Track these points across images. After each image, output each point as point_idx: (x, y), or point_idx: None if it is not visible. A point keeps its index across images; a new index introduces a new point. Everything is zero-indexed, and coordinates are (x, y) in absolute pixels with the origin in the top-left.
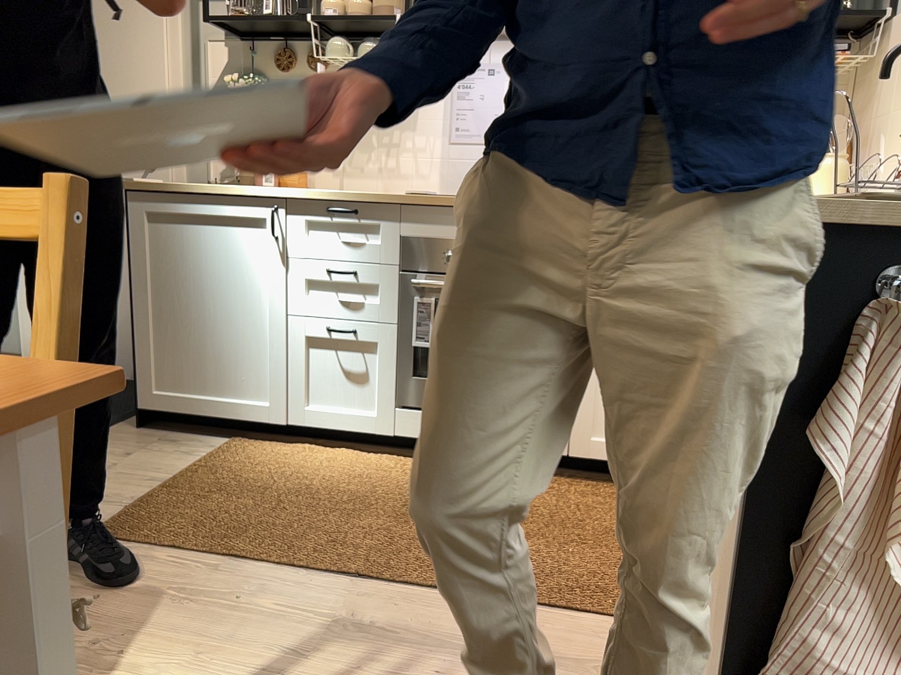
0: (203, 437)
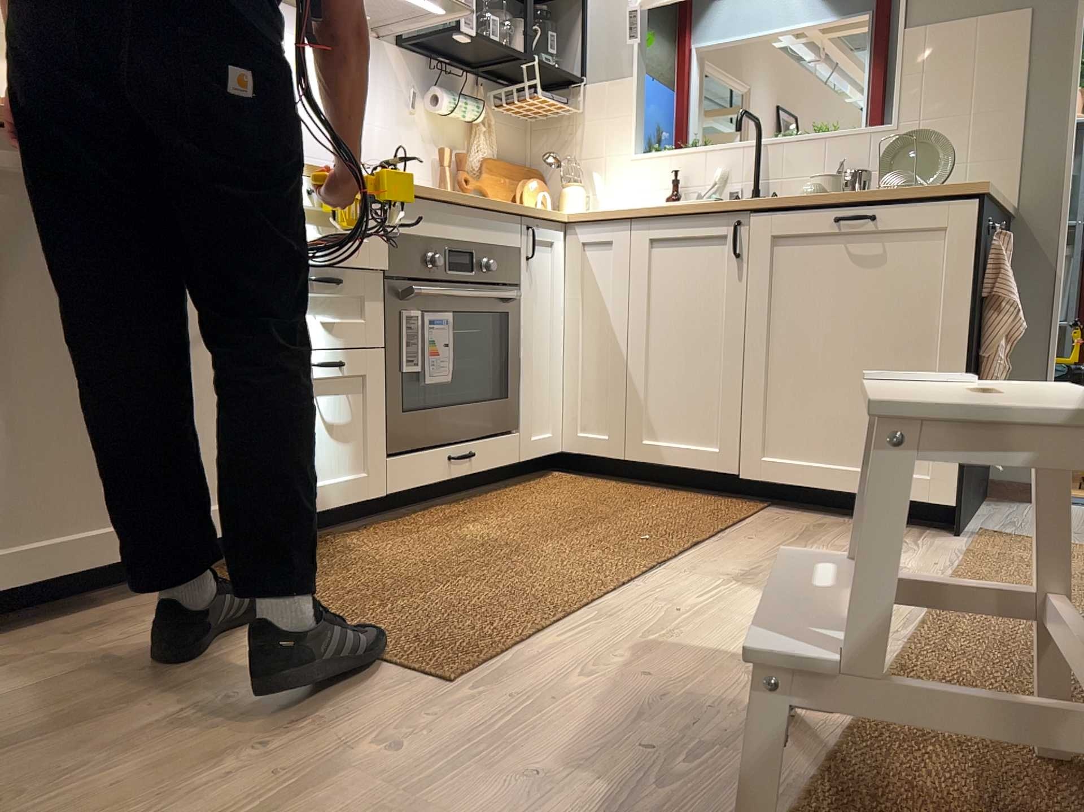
0: (113, 606)
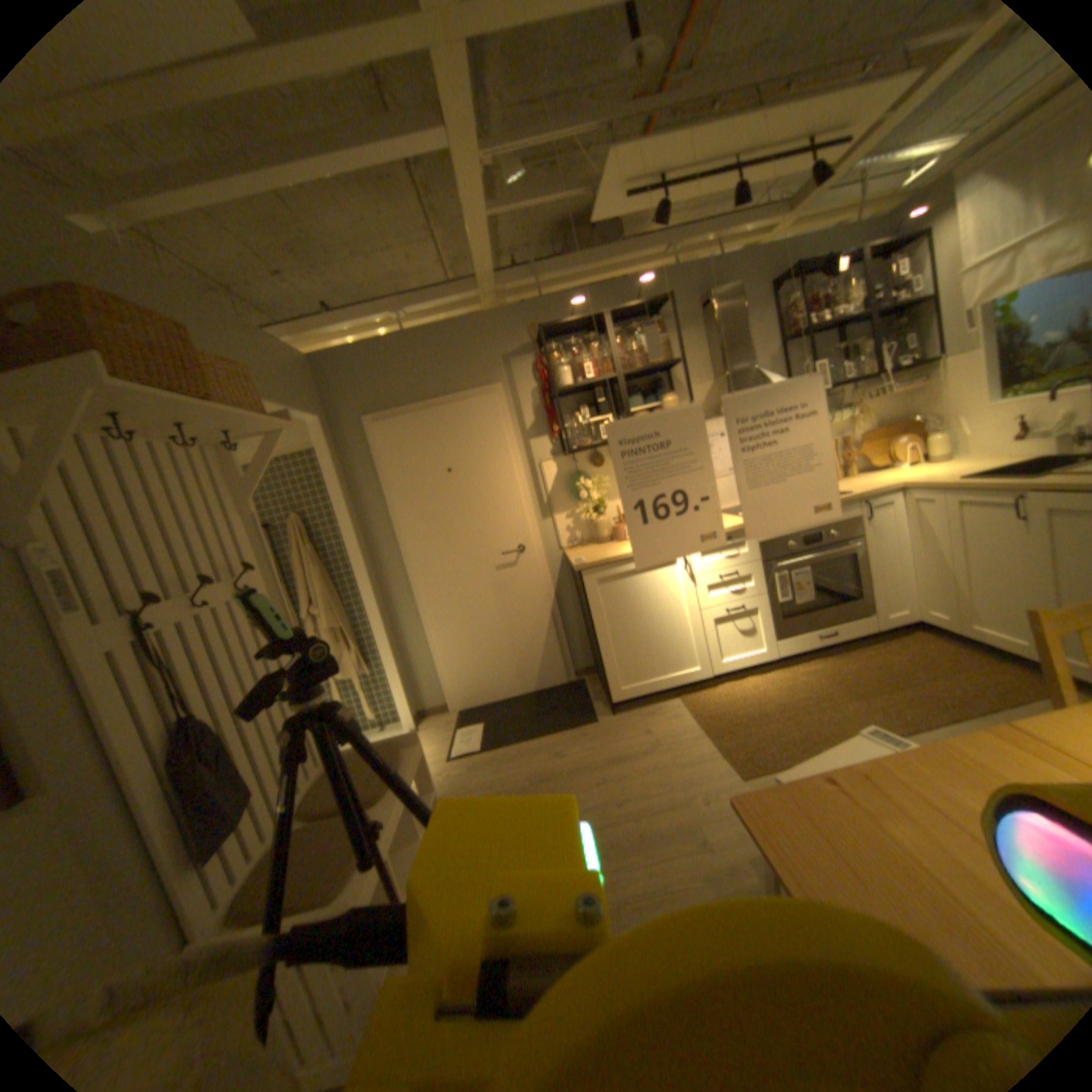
0: (658, 701)
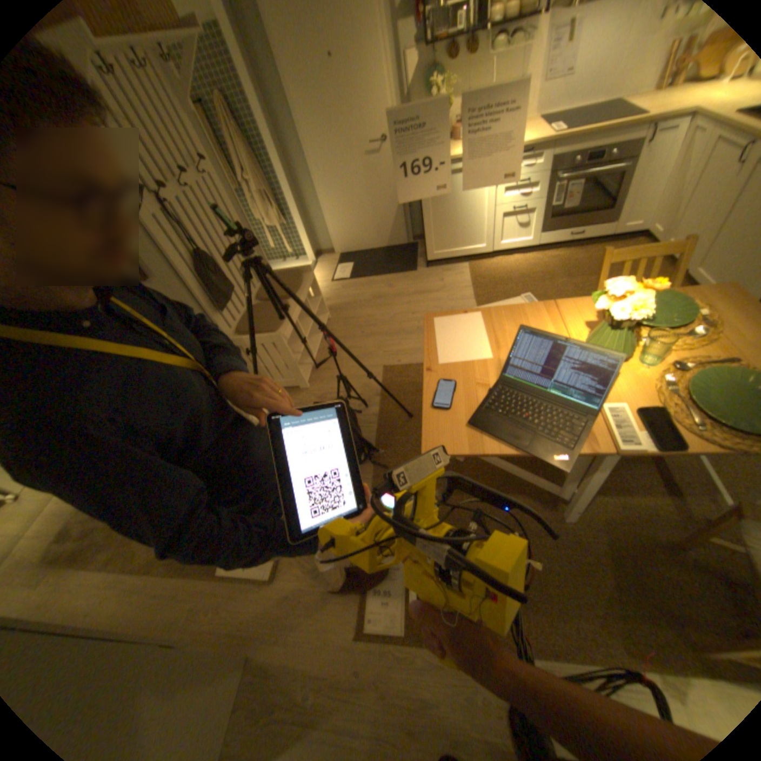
0: (456, 265)
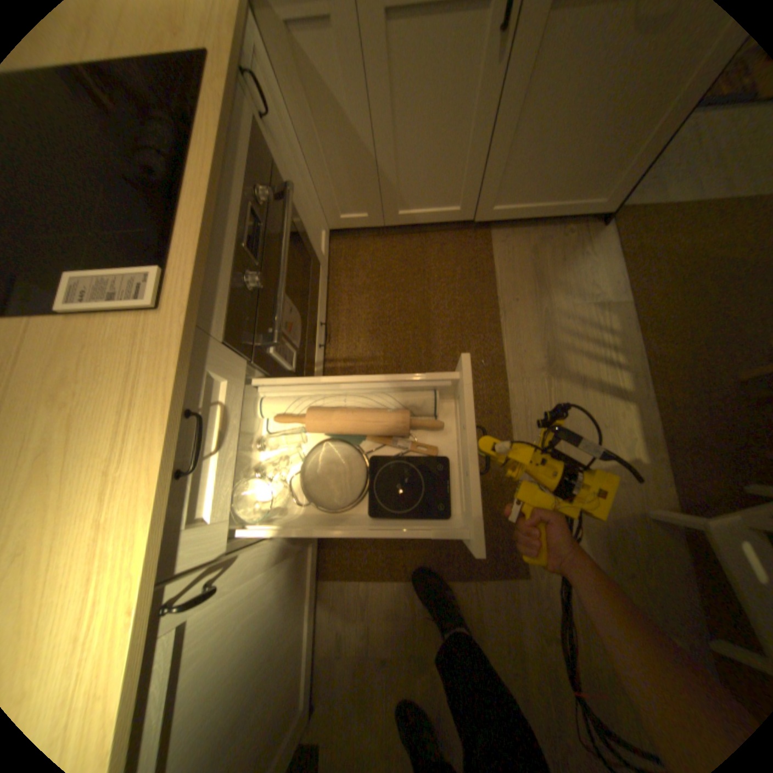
0: (316, 616)
